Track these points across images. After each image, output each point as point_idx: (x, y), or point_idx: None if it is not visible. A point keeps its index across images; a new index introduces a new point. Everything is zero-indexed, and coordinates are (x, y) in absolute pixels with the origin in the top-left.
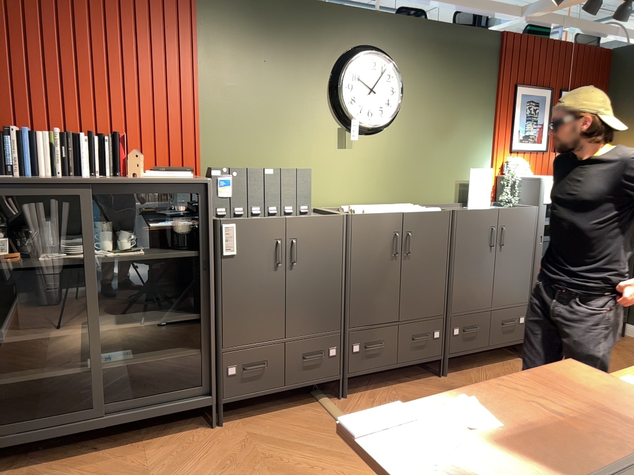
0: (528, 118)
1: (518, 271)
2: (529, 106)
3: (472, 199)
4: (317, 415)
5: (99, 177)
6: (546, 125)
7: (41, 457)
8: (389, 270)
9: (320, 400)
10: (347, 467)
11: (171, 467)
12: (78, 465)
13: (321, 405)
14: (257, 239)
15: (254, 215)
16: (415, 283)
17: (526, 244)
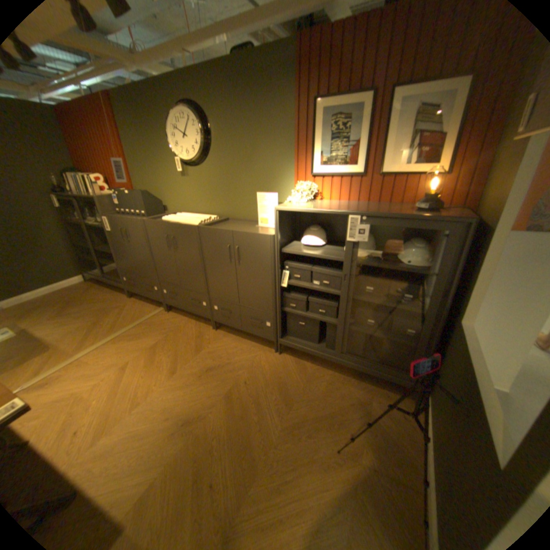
0: (334, 135)
1: (258, 285)
2: (335, 119)
3: (260, 219)
4: (148, 312)
5: (92, 193)
6: (364, 141)
7: (101, 284)
8: (169, 256)
9: (161, 308)
10: (104, 332)
11: (98, 302)
12: (97, 290)
13: (157, 310)
14: (115, 225)
15: (128, 214)
16: (184, 268)
17: (262, 265)
